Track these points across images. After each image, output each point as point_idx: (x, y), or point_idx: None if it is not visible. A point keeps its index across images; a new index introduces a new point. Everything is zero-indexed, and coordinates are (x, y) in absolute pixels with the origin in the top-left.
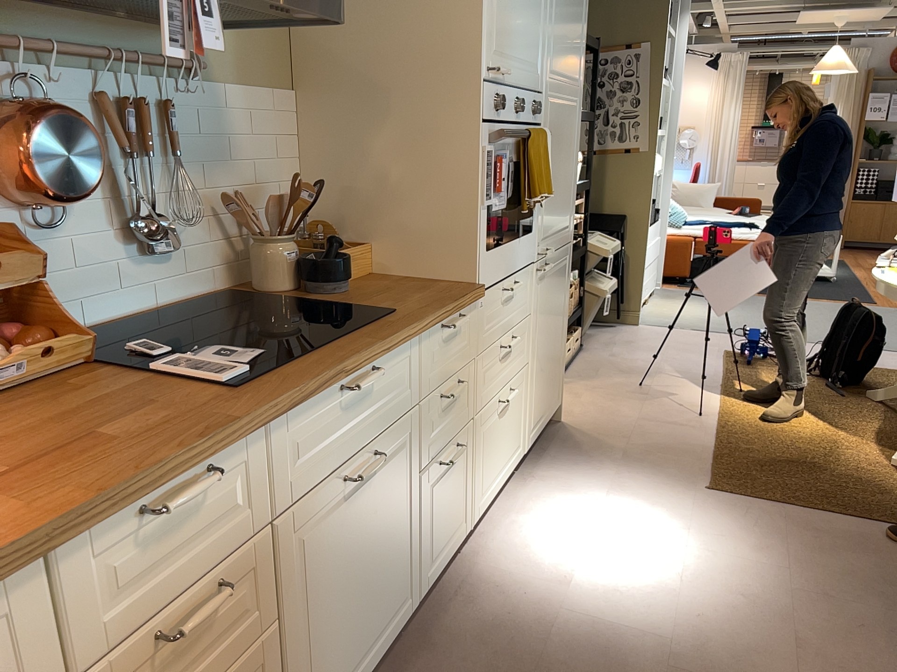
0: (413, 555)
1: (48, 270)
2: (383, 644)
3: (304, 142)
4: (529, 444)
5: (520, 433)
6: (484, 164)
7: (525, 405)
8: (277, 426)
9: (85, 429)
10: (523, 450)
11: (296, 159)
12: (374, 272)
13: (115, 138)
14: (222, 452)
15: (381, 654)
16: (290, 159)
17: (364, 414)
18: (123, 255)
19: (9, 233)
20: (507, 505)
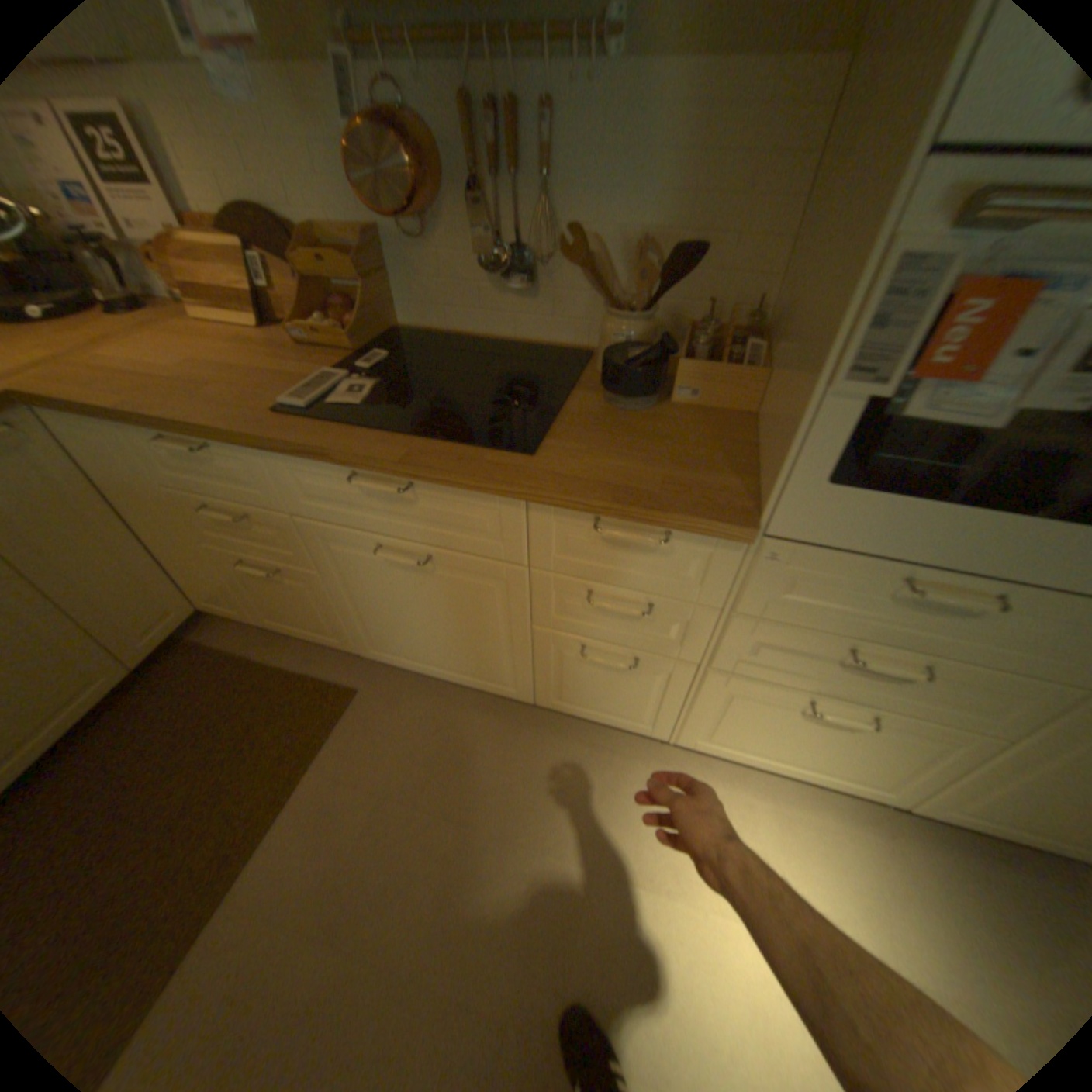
0: (522, 670)
1: (419, 274)
2: (470, 682)
3: (823, 165)
4: (933, 813)
5: (899, 782)
6: (881, 283)
7: (947, 772)
8: (274, 456)
9: (222, 382)
10: (902, 803)
11: (794, 196)
12: (752, 415)
13: (465, 149)
14: (207, 440)
15: (471, 686)
16: (780, 195)
17: (411, 516)
18: (485, 279)
19: (369, 235)
20: (792, 798)
